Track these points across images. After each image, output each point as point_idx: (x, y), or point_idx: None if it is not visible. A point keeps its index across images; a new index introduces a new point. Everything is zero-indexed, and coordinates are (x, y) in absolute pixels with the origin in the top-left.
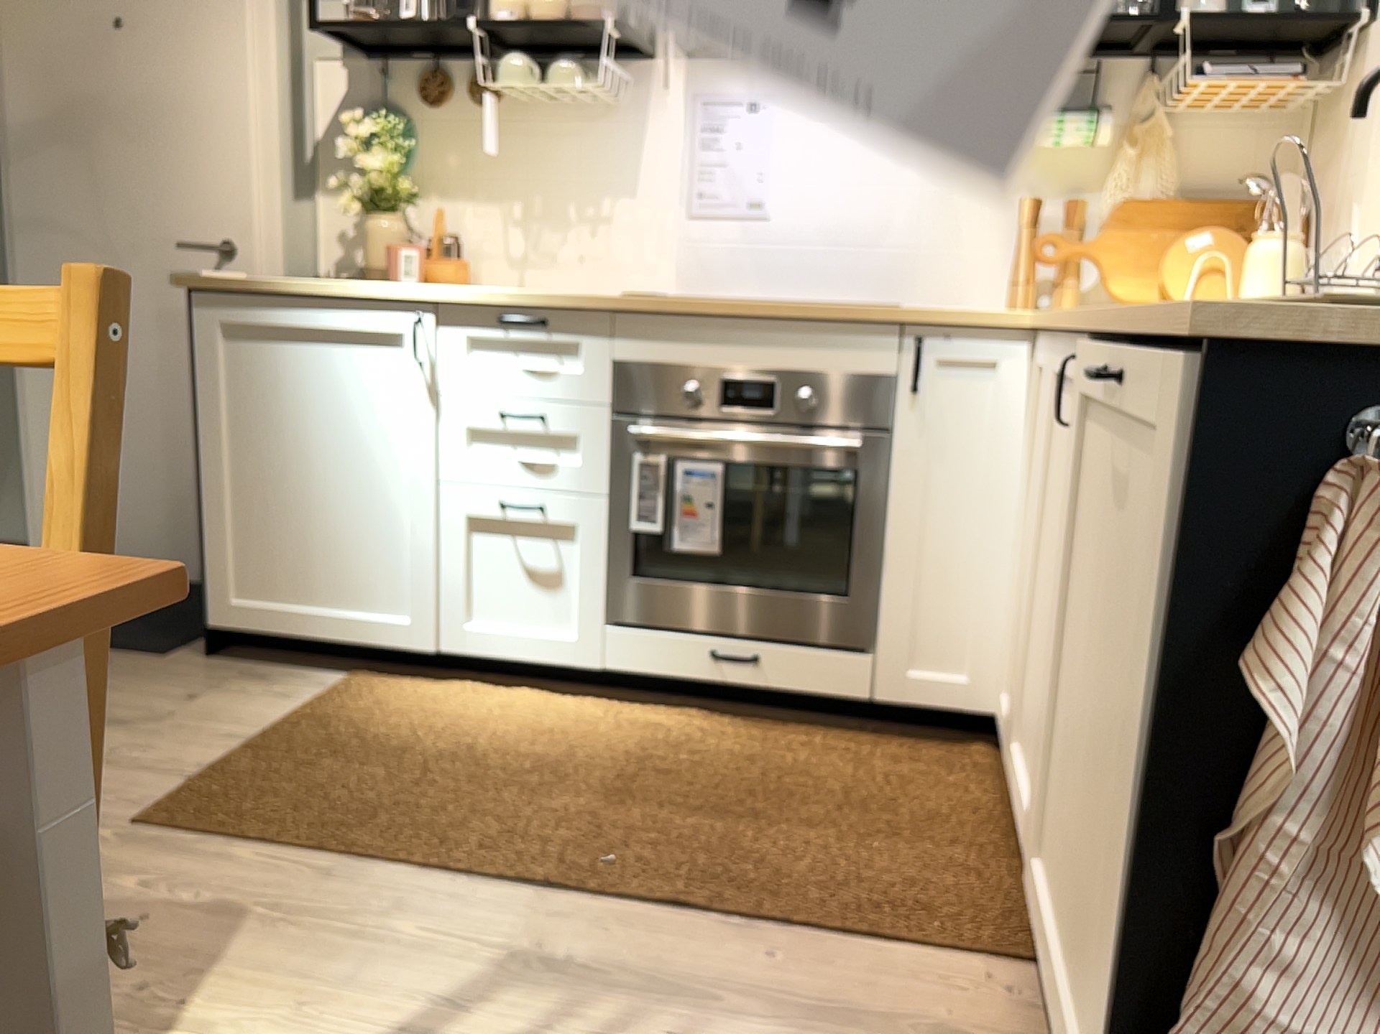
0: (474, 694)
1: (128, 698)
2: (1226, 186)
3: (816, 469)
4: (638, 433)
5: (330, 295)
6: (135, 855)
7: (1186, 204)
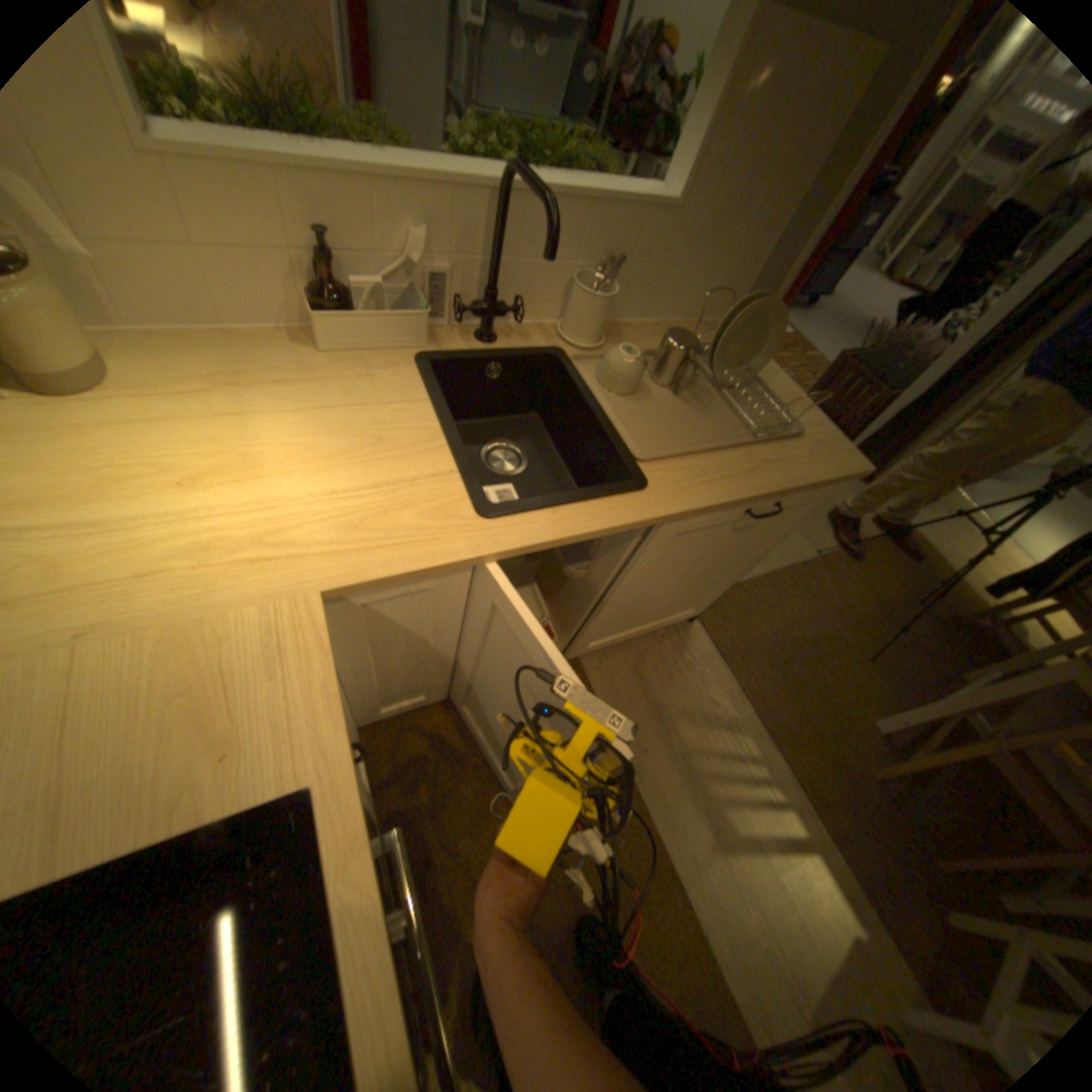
0: None
1: None
2: None
3: None
4: None
5: None
6: None
7: None
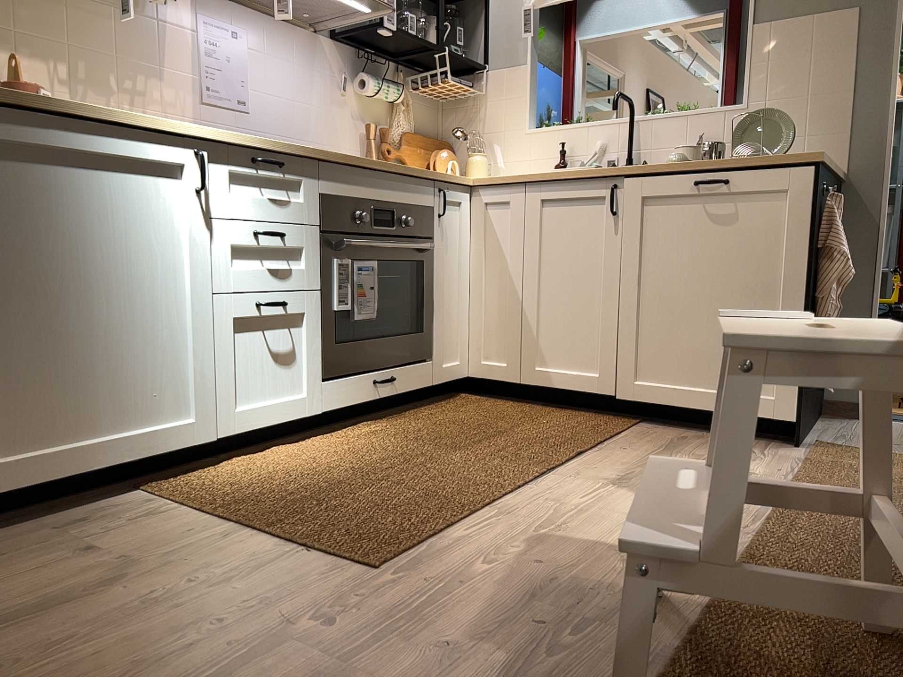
0: (247, 461)
1: (25, 577)
2: (421, 131)
3: (398, 261)
4: (345, 241)
5: (120, 125)
6: (428, 560)
7: (426, 137)
